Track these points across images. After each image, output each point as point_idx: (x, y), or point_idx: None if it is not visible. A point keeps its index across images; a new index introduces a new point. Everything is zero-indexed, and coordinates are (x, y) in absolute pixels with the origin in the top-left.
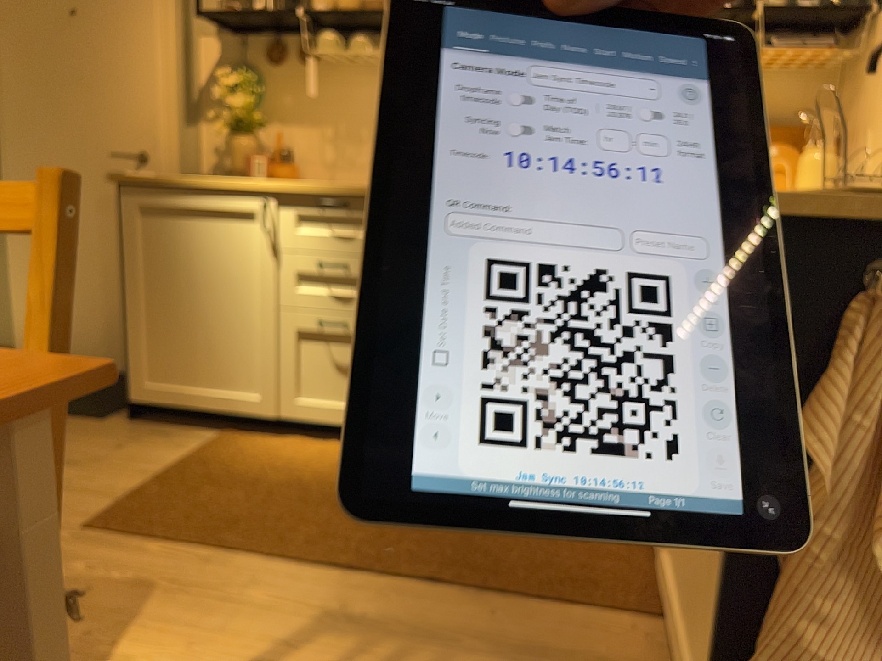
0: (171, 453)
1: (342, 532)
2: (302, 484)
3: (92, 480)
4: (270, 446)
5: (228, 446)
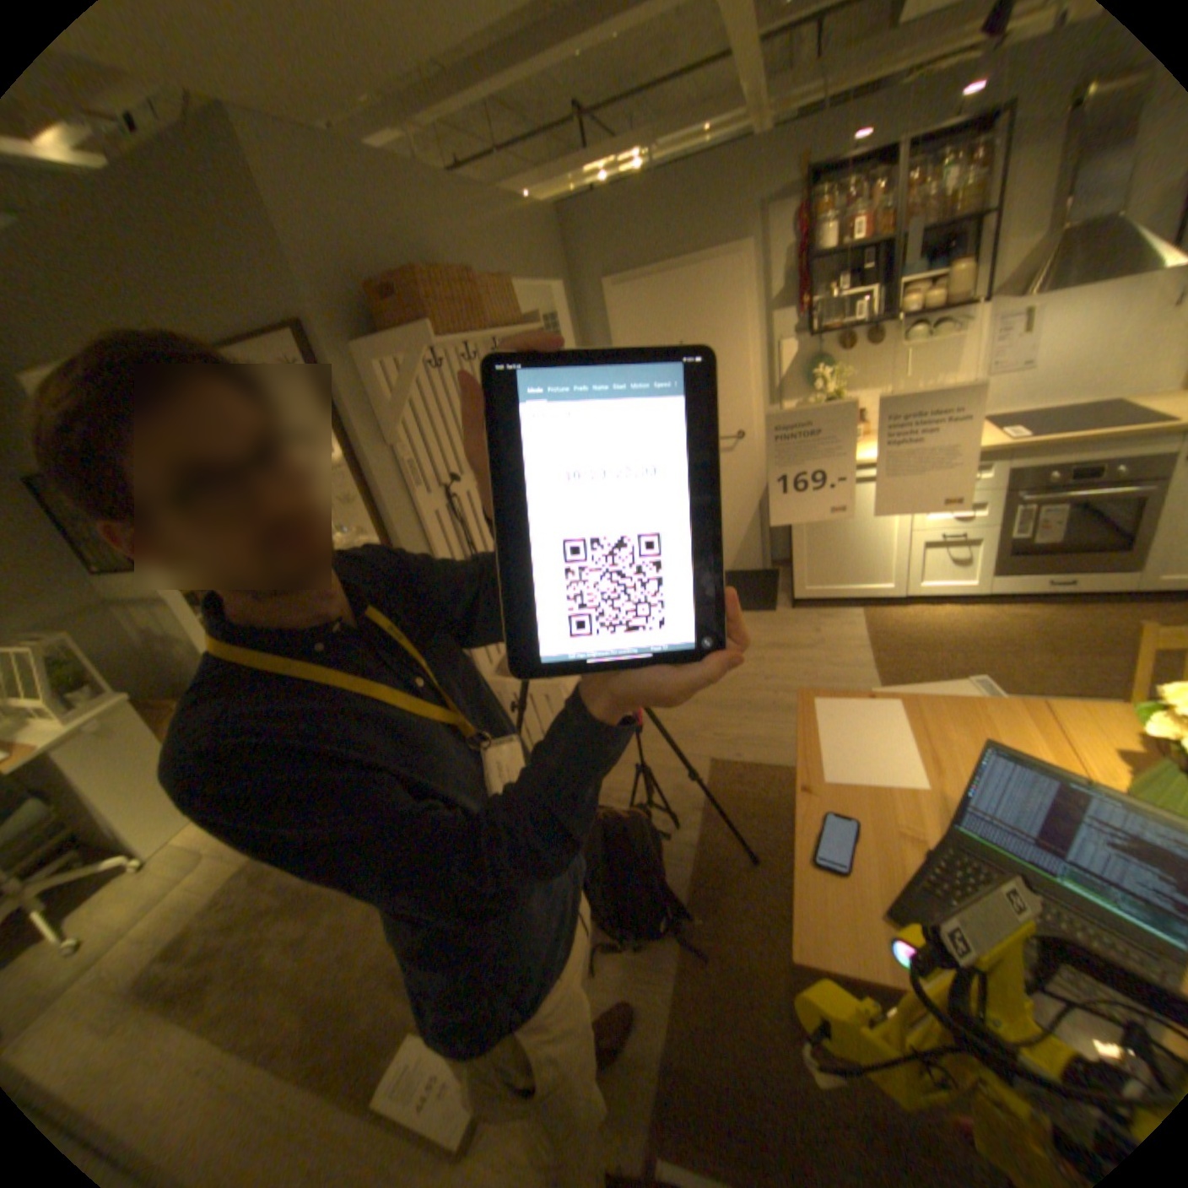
0: (858, 630)
1: (1040, 671)
2: (970, 641)
3: (837, 655)
4: (911, 615)
5: (886, 620)
